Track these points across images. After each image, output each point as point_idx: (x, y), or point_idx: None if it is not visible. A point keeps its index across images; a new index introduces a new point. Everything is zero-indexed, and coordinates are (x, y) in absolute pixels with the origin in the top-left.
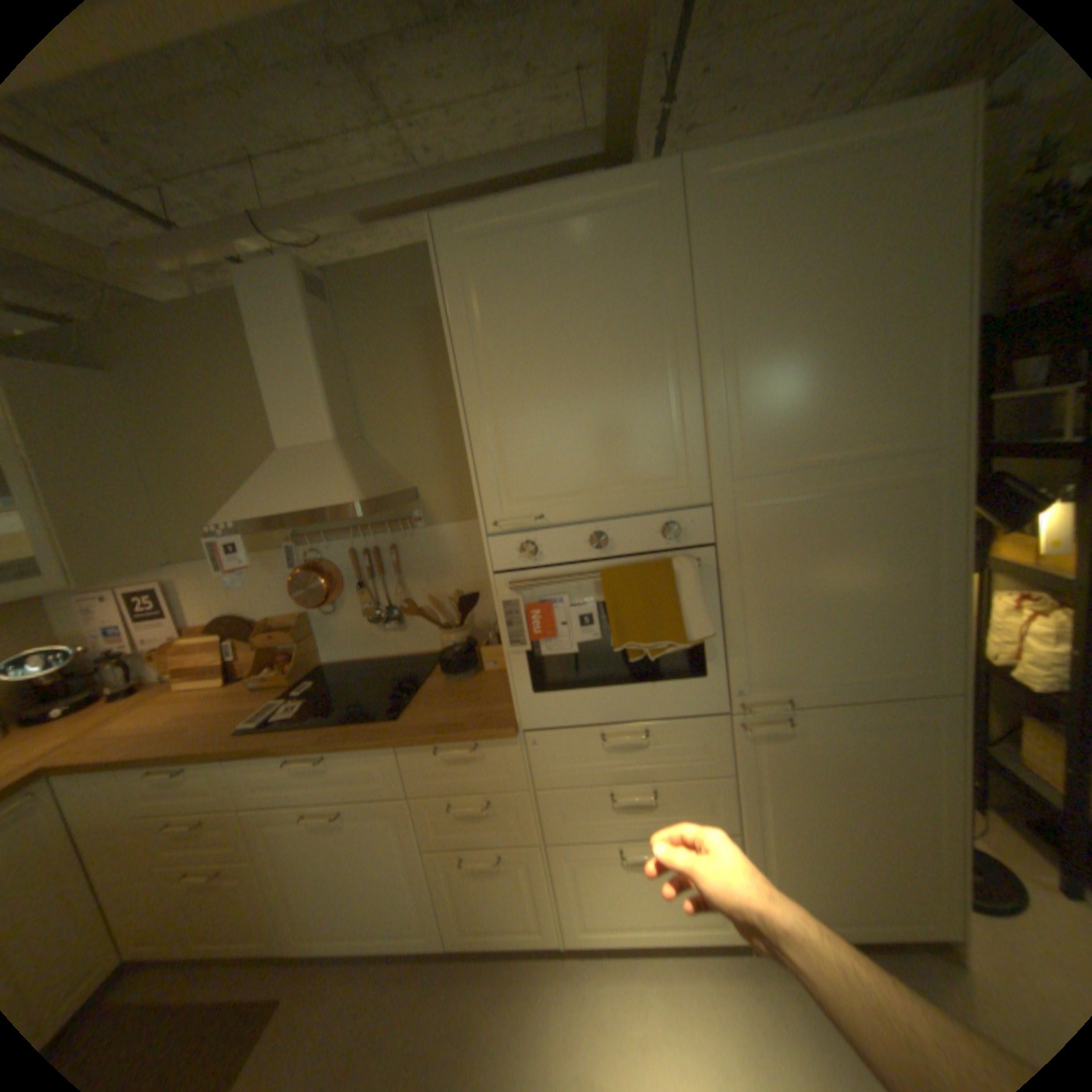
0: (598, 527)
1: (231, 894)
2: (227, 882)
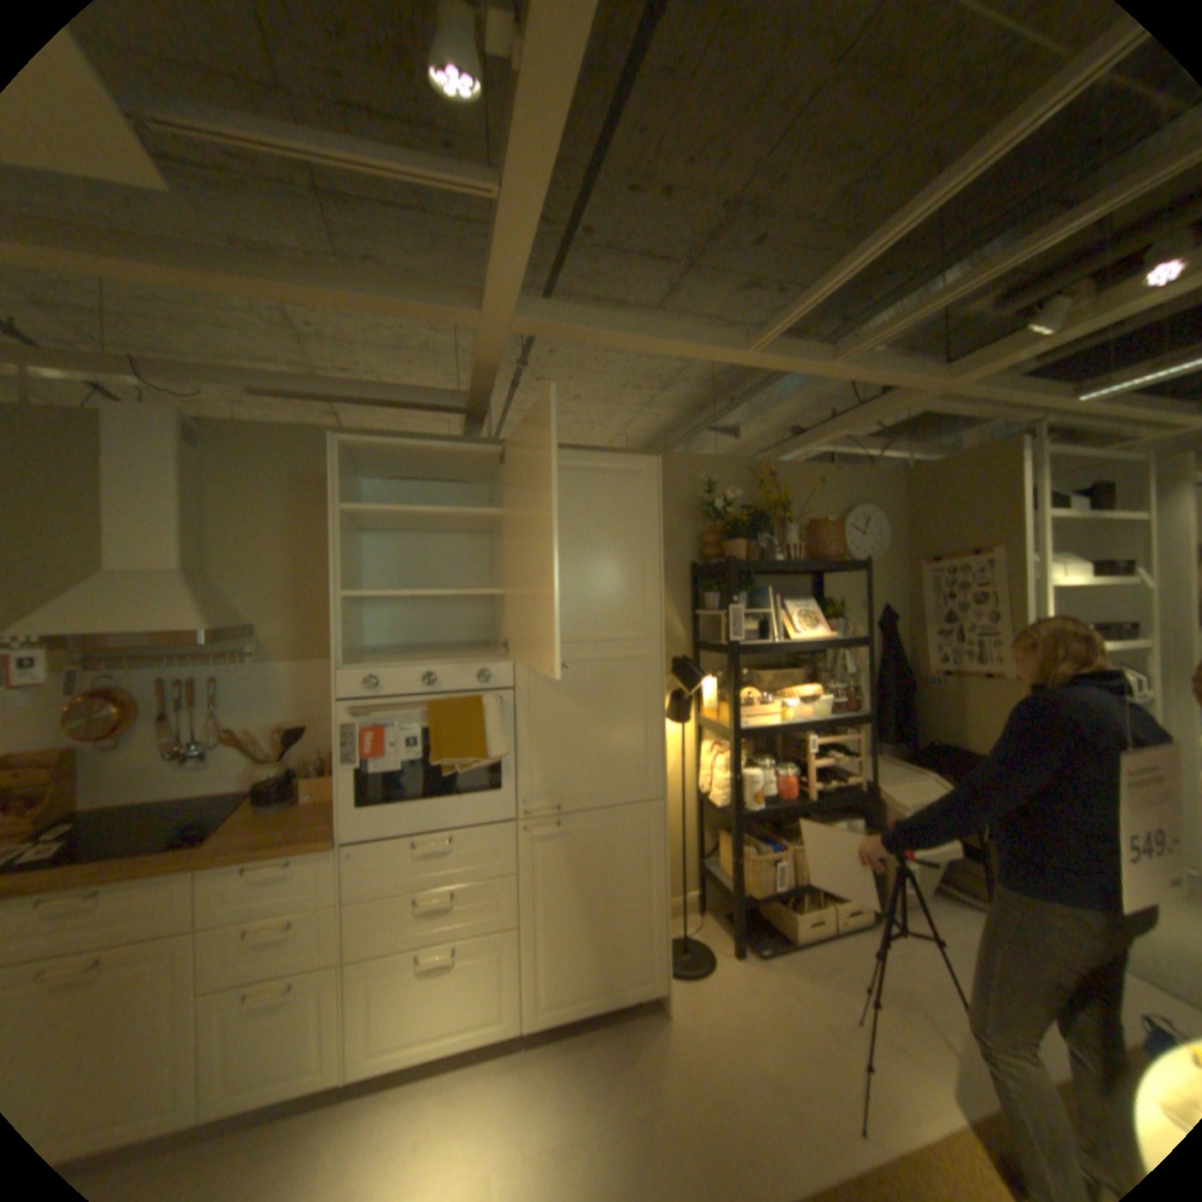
0: (430, 670)
1: None
2: None
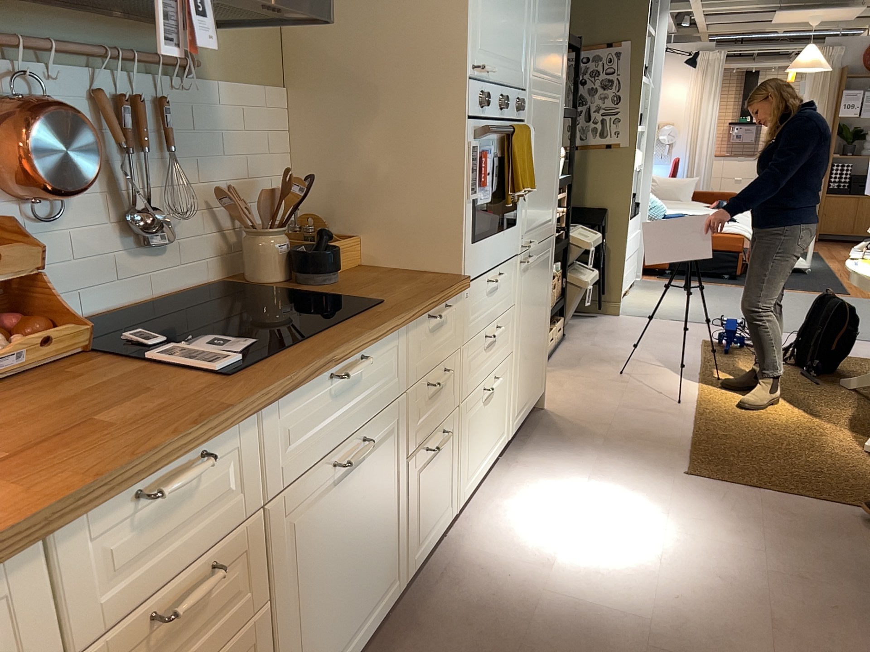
0: (503, 92)
1: None
2: None
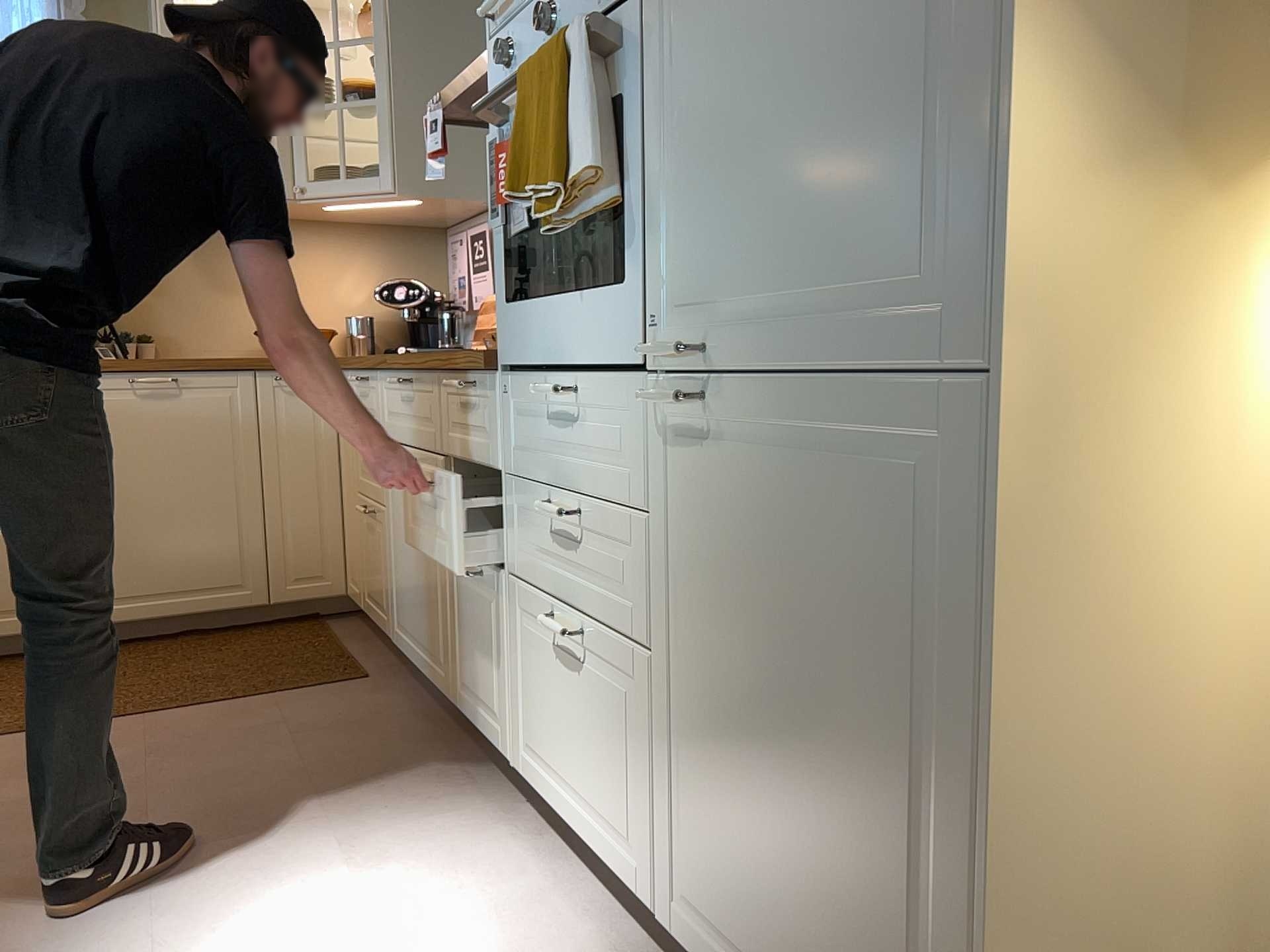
0: None
1: (377, 542)
2: (377, 526)
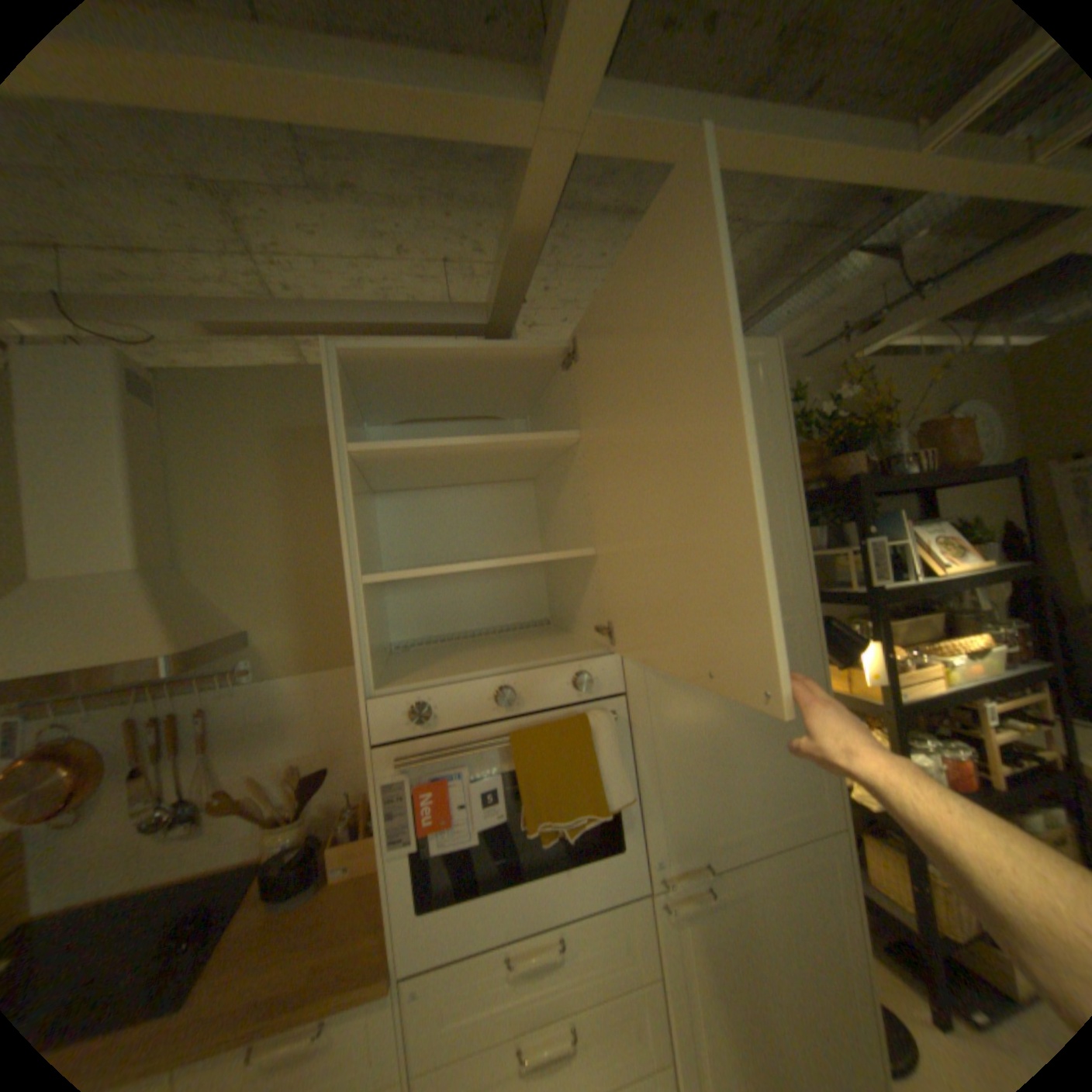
0: (505, 680)
1: None
2: None
